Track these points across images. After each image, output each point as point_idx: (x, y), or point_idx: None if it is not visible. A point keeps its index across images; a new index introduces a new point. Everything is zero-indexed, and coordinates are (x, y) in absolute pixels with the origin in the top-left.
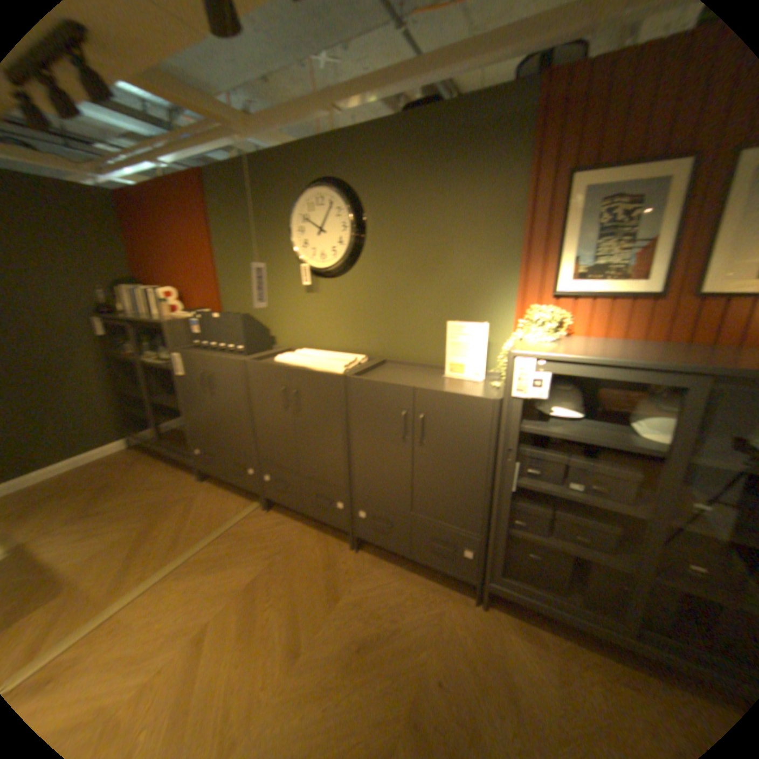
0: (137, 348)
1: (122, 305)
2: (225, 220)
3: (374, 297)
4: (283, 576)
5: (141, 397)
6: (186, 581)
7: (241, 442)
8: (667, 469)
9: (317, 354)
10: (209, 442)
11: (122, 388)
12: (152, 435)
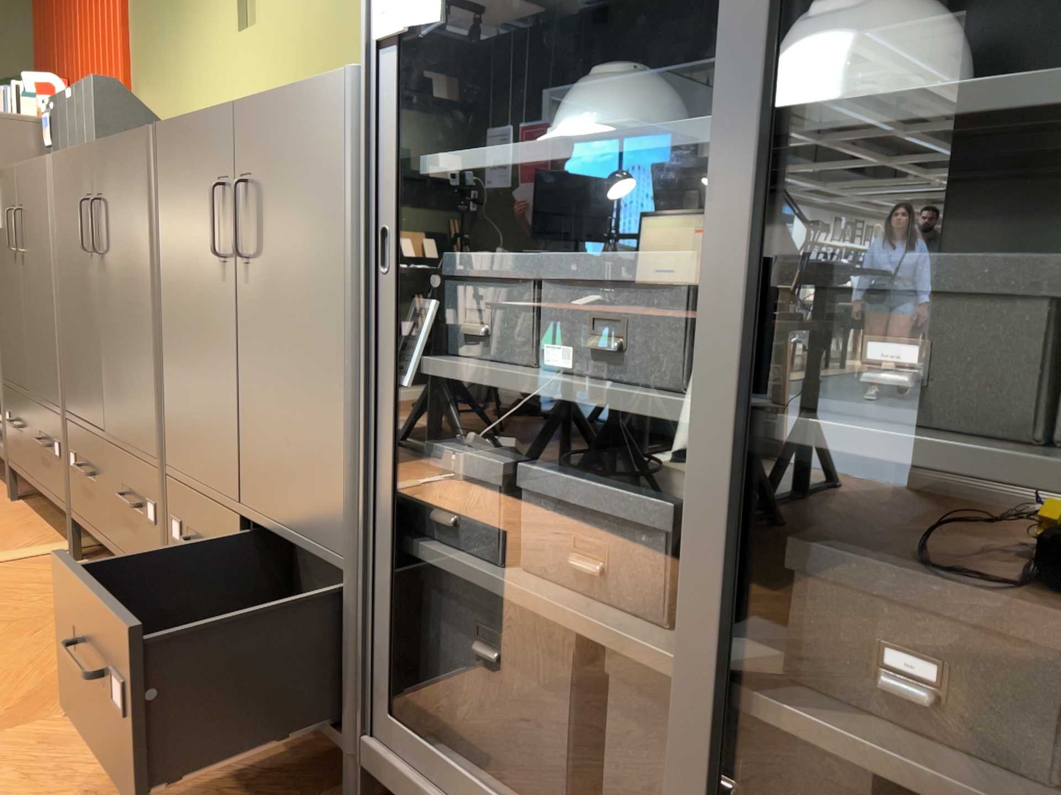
0: None
1: None
2: None
3: None
4: None
5: None
6: None
7: (50, 370)
8: (723, 152)
9: None
10: (21, 386)
11: None
12: None
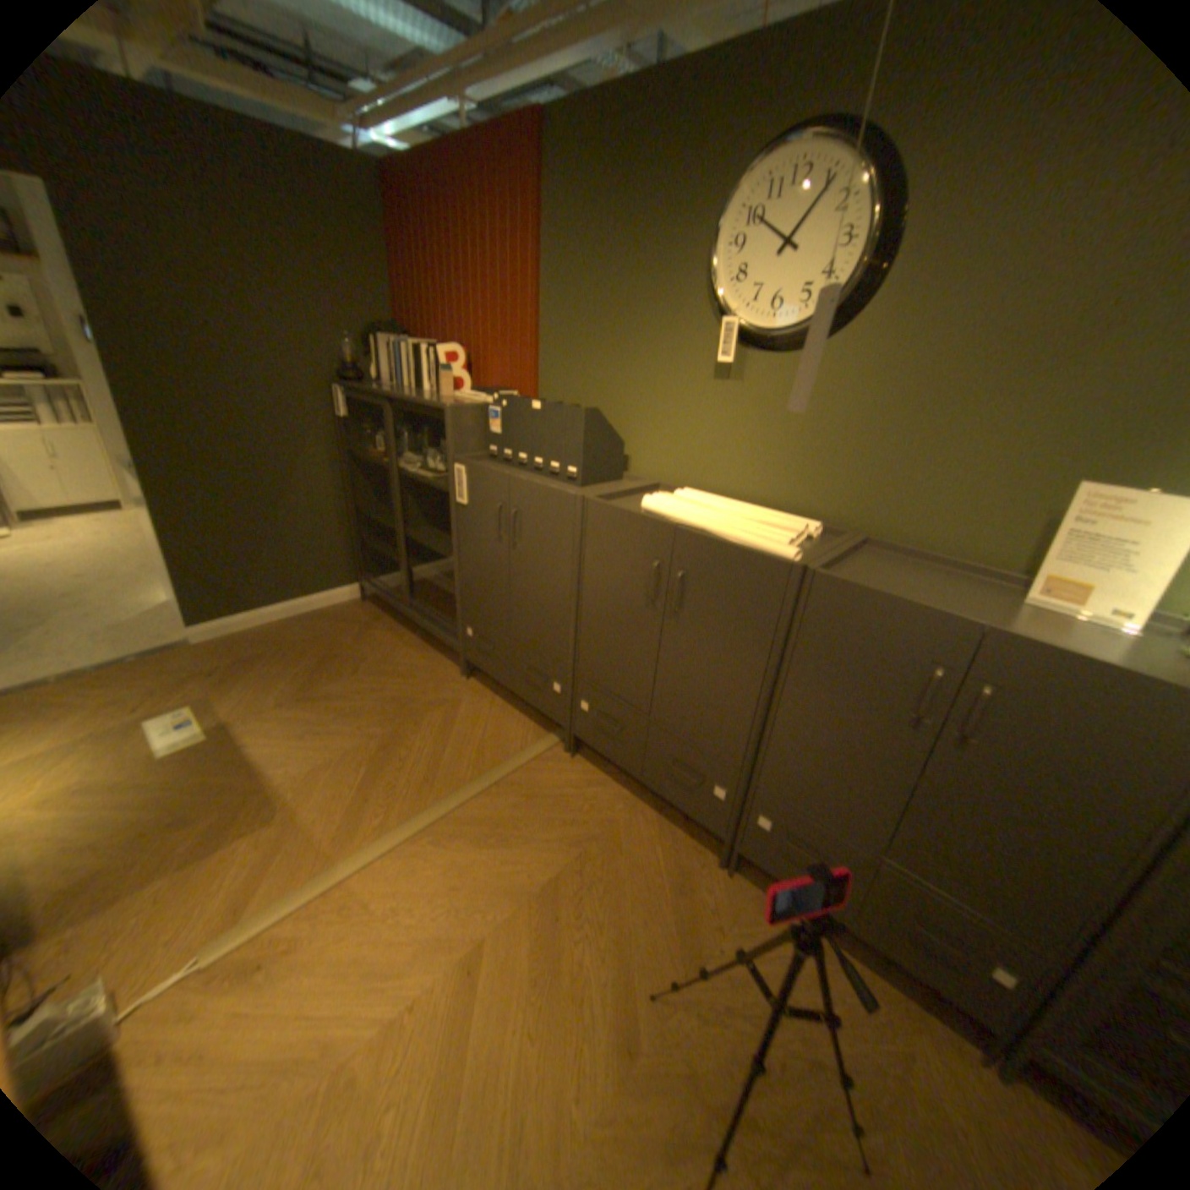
0: (396, 446)
1: (382, 370)
2: (578, 218)
3: (878, 401)
4: (608, 884)
5: (396, 526)
6: (454, 848)
7: (554, 635)
8: None
9: (724, 504)
10: (496, 622)
11: (369, 506)
12: (407, 589)
